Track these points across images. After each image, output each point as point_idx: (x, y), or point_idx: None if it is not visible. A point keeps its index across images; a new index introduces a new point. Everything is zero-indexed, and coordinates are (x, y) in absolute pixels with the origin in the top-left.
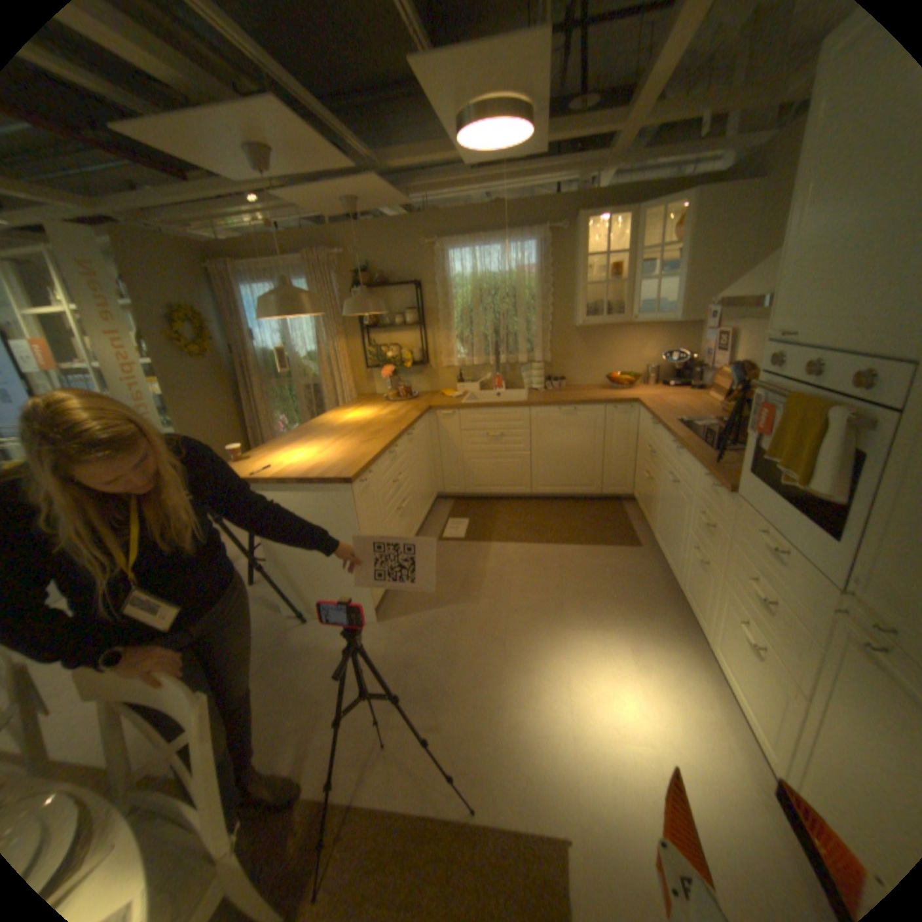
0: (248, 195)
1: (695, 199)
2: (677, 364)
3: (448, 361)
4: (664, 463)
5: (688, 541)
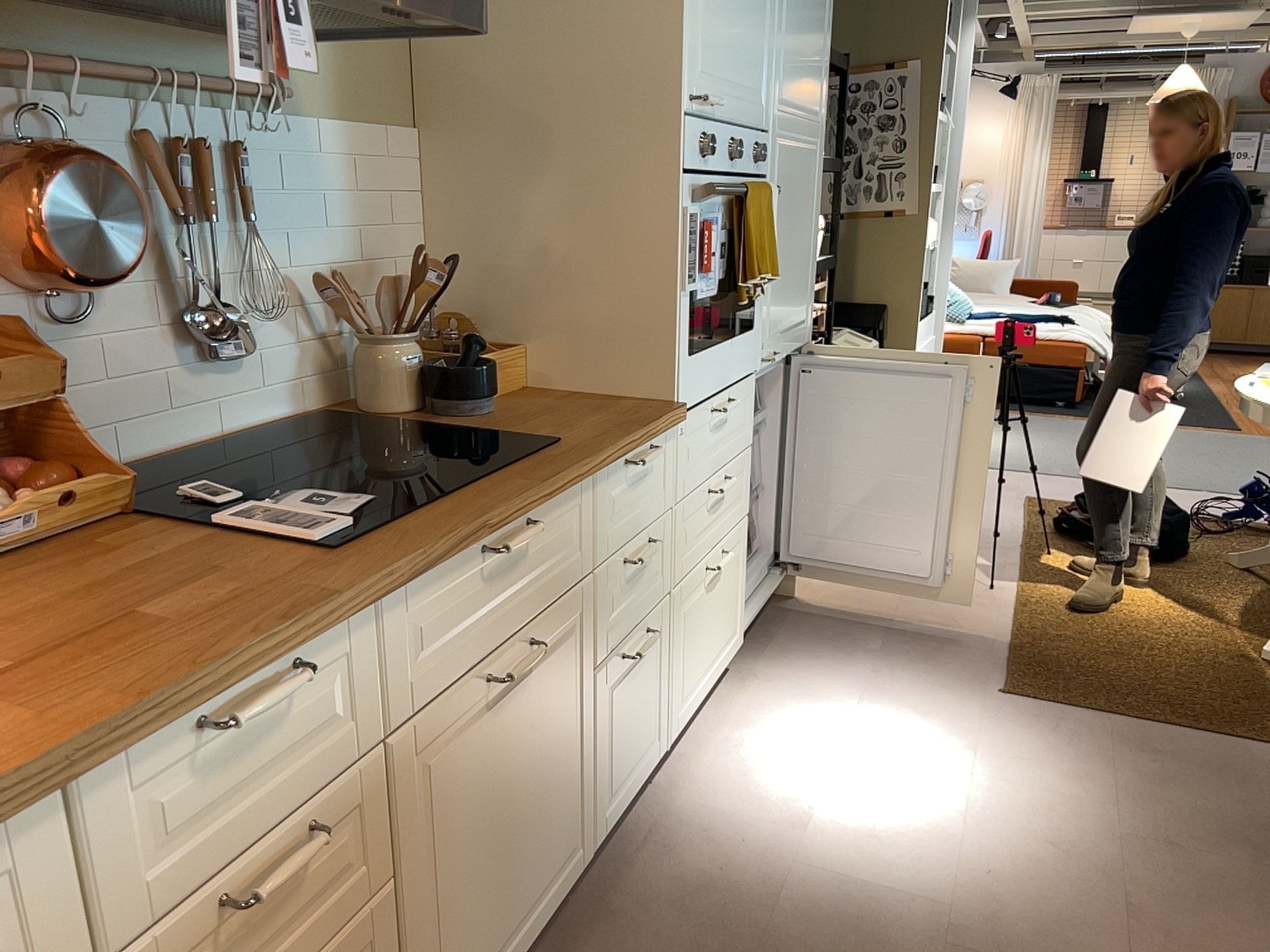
0: None
1: None
2: None
3: None
4: (423, 724)
5: (592, 707)
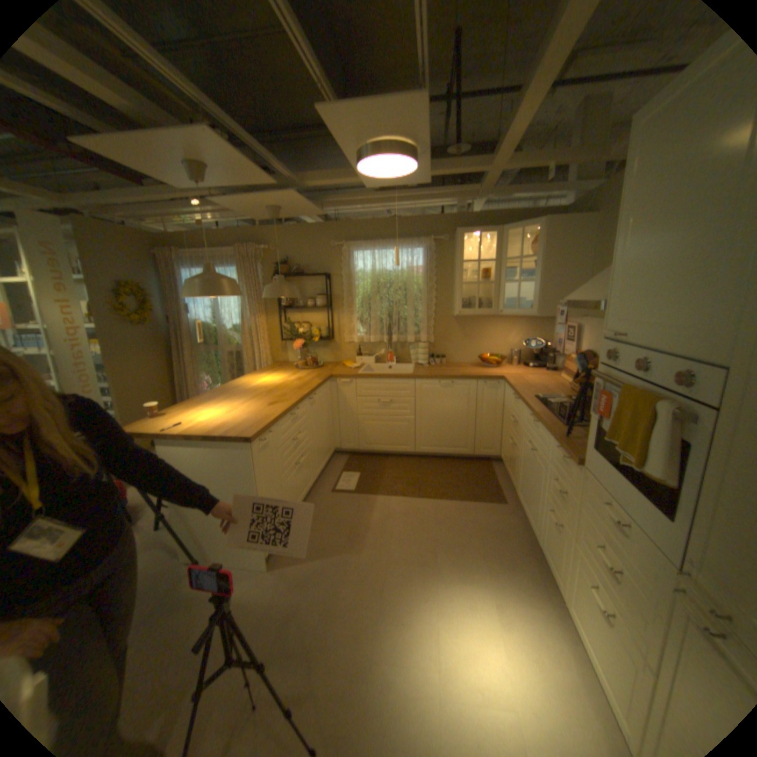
0: (194, 200)
1: (545, 224)
2: (535, 349)
3: (350, 338)
4: (525, 432)
5: (545, 504)
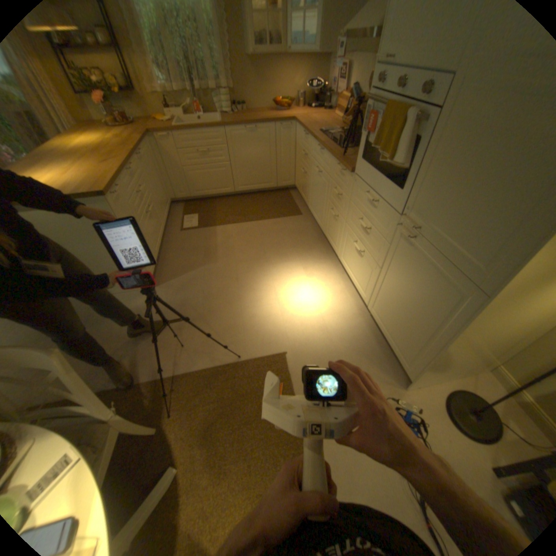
0: None
1: None
2: (316, 90)
3: (151, 87)
4: (312, 161)
5: (326, 207)
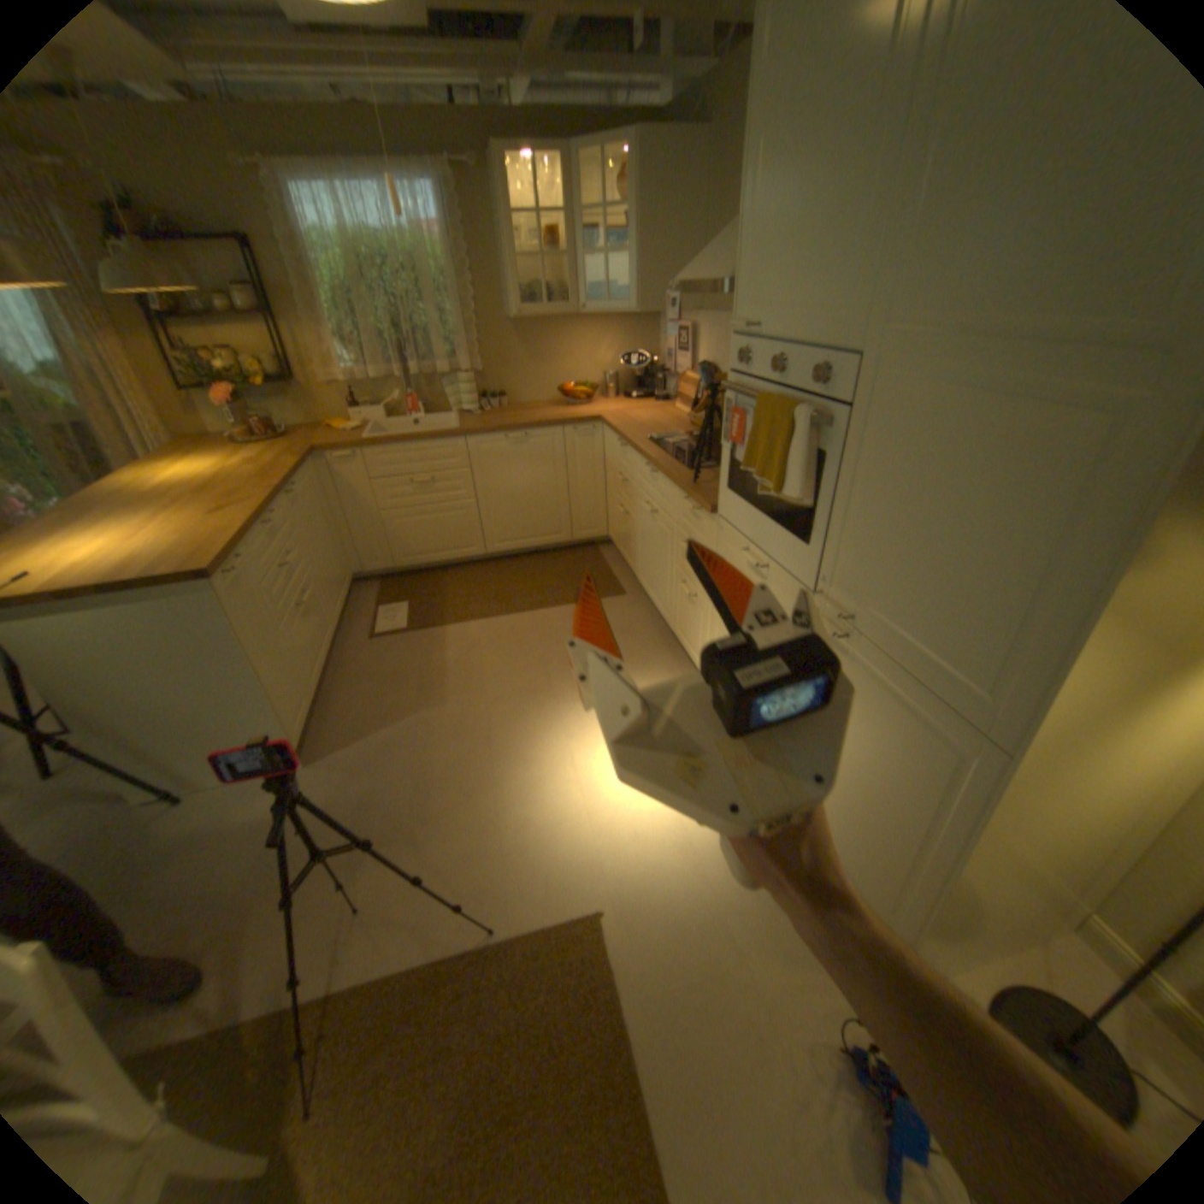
0: None
1: (636, 143)
2: (637, 370)
3: (327, 374)
4: (639, 493)
5: (673, 578)
